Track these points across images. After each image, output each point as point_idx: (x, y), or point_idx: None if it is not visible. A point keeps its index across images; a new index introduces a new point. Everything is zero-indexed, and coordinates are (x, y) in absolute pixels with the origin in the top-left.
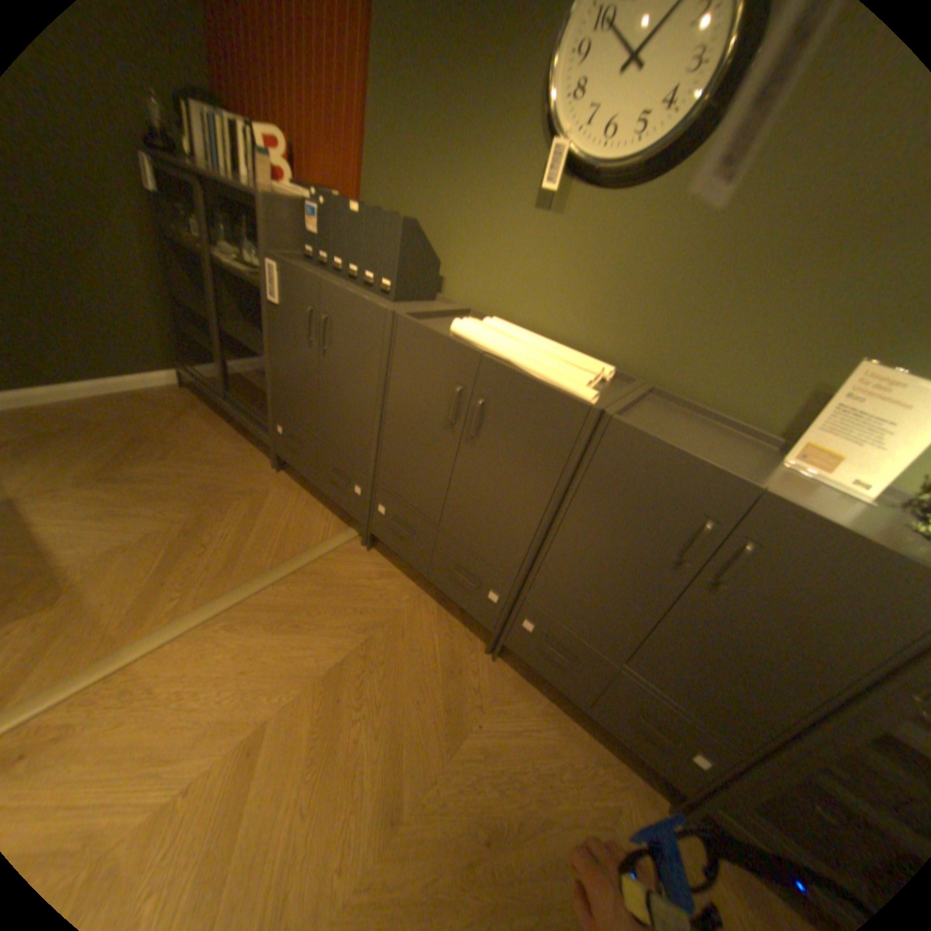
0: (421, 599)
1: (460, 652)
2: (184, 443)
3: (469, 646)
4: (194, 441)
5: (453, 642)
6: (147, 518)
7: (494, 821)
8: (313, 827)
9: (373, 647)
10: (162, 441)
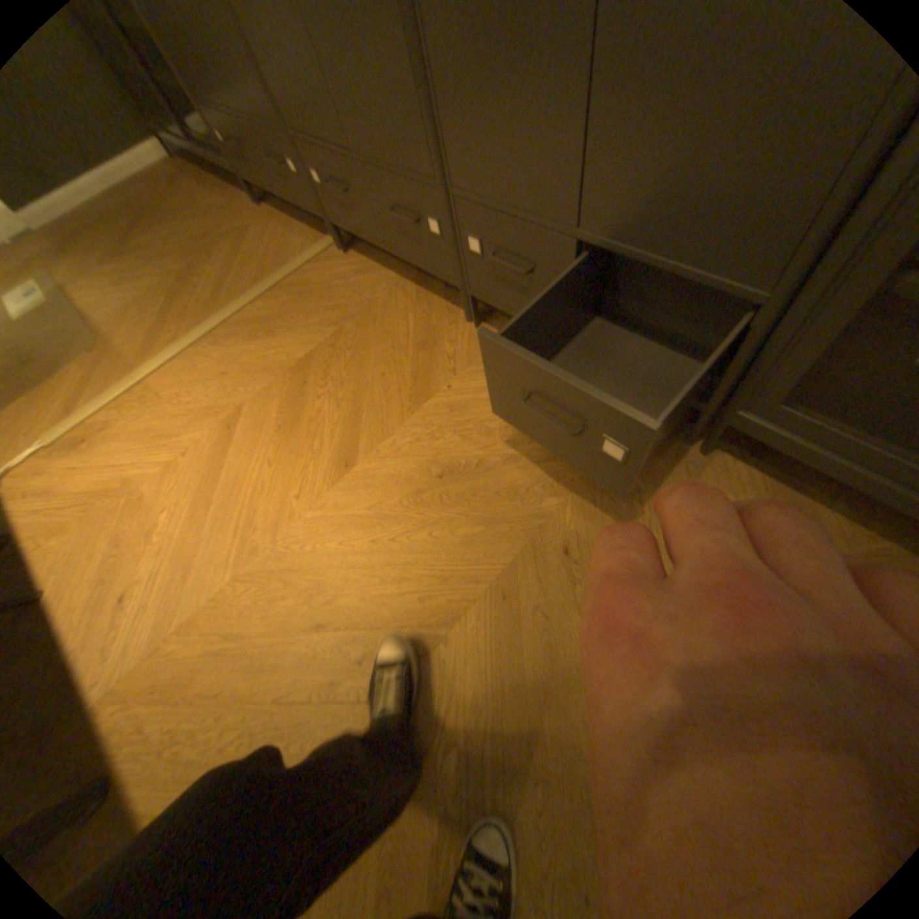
0: (400, 286)
1: (438, 326)
2: (176, 207)
3: (449, 320)
4: (184, 203)
5: (431, 319)
6: (150, 276)
7: (451, 462)
8: (279, 472)
9: (343, 337)
10: (158, 211)
